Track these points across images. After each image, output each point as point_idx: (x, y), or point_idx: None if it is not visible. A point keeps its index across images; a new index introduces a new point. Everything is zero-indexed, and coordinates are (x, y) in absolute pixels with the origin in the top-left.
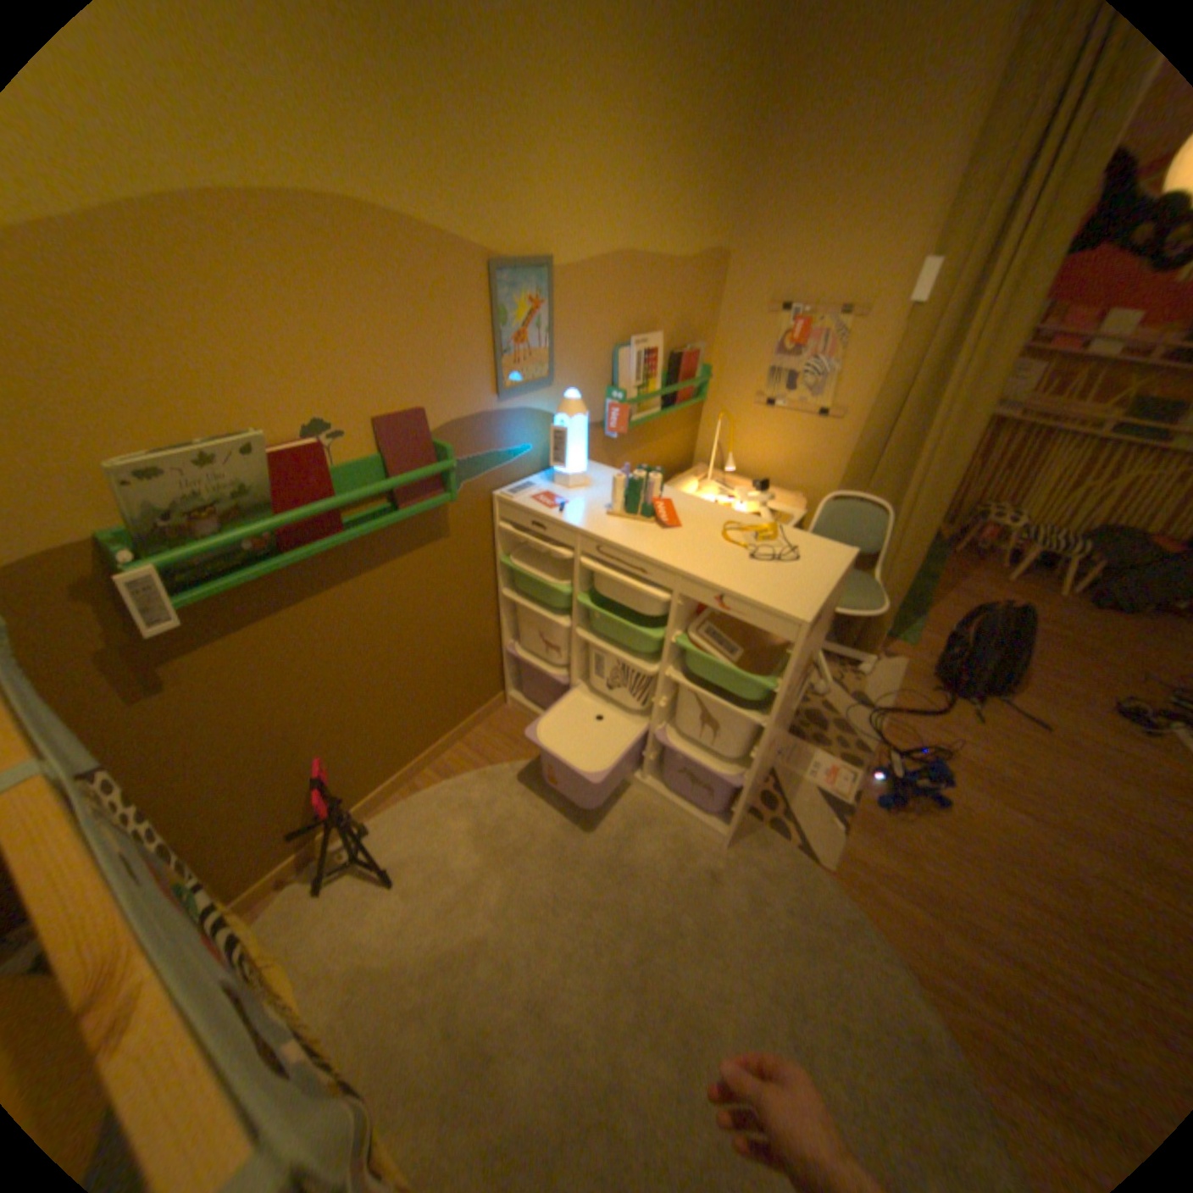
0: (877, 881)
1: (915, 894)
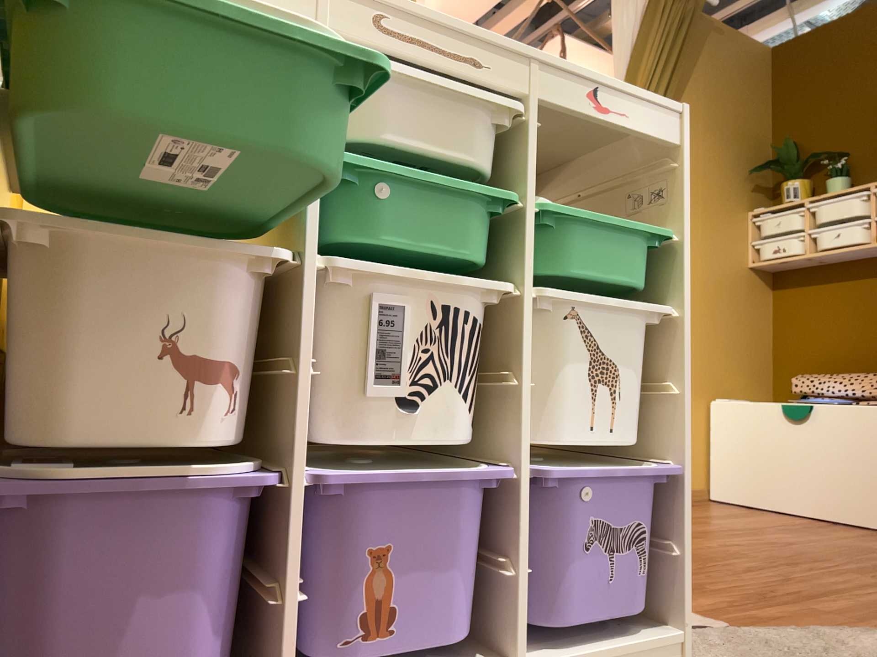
0: (729, 606)
1: (744, 596)
